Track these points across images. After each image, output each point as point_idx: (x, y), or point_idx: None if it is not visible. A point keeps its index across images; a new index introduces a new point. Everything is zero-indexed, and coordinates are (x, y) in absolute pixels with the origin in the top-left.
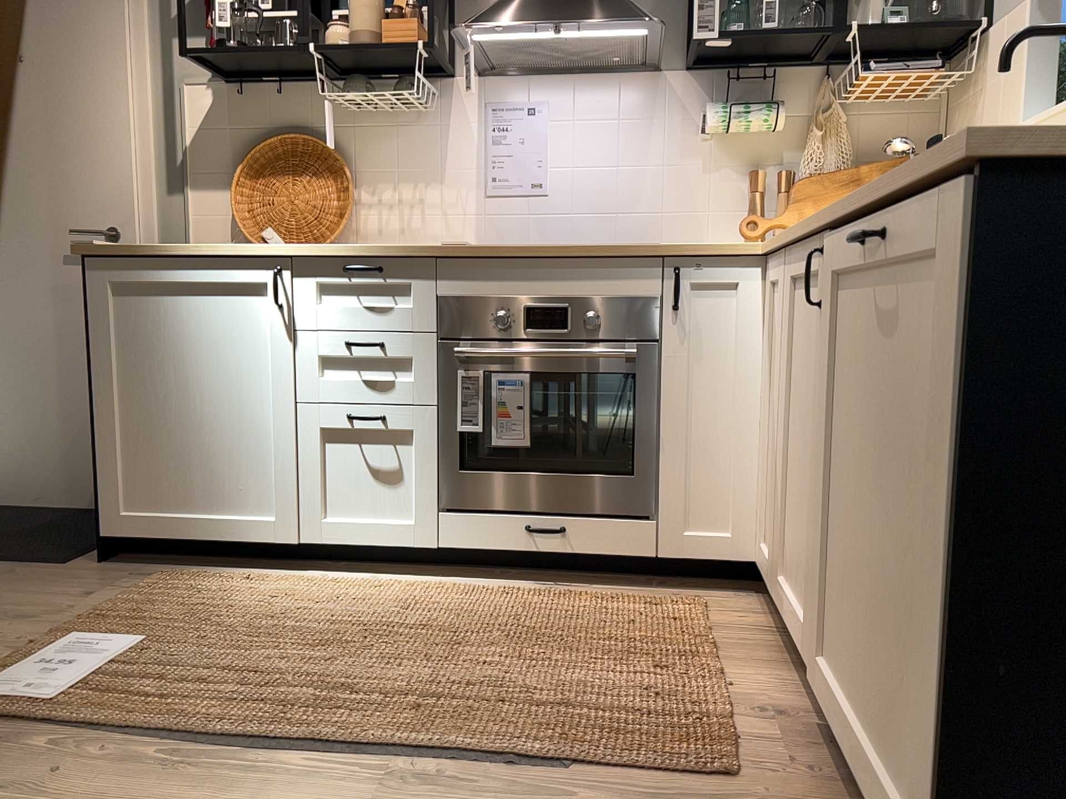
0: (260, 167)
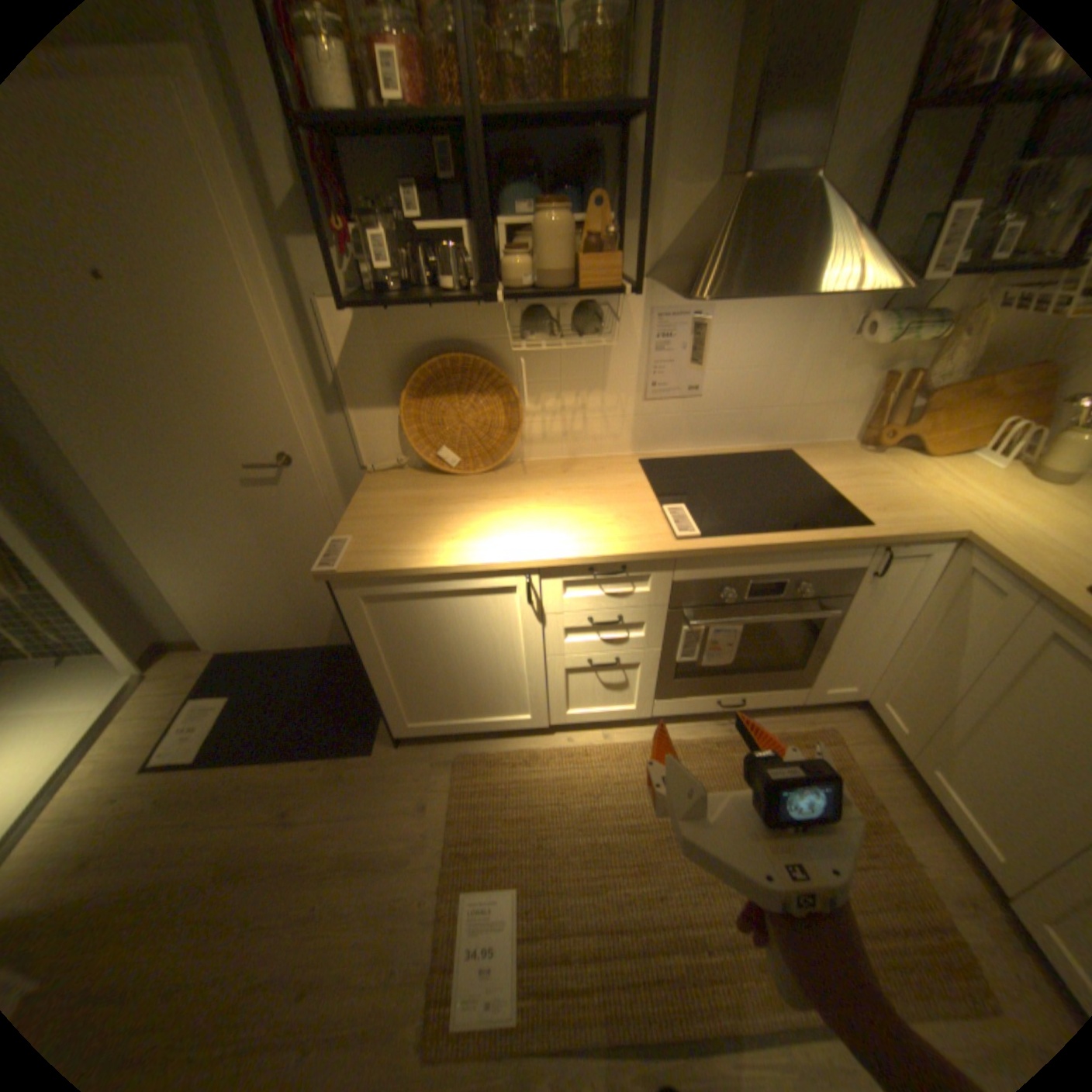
0: (423, 384)
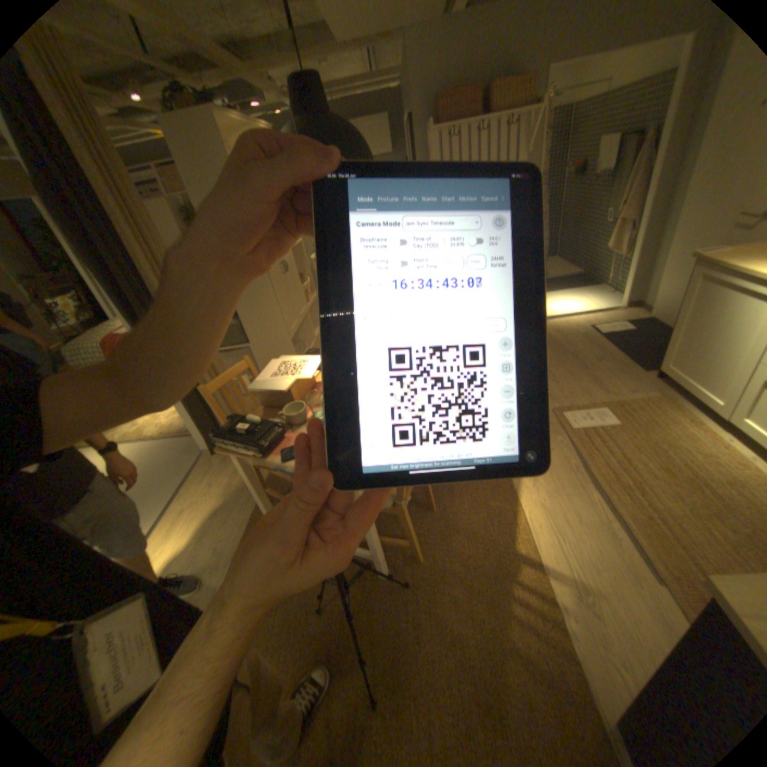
0: None
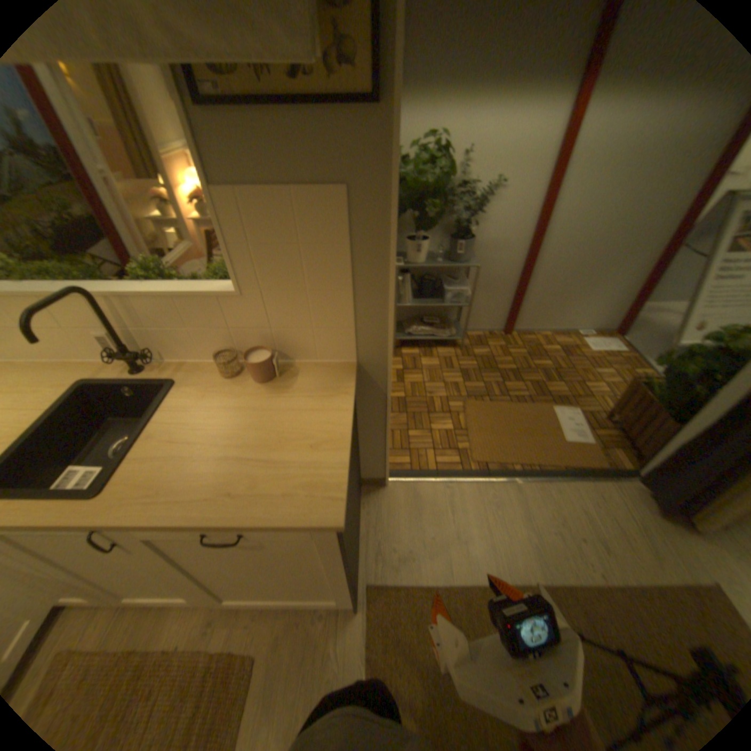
0: None
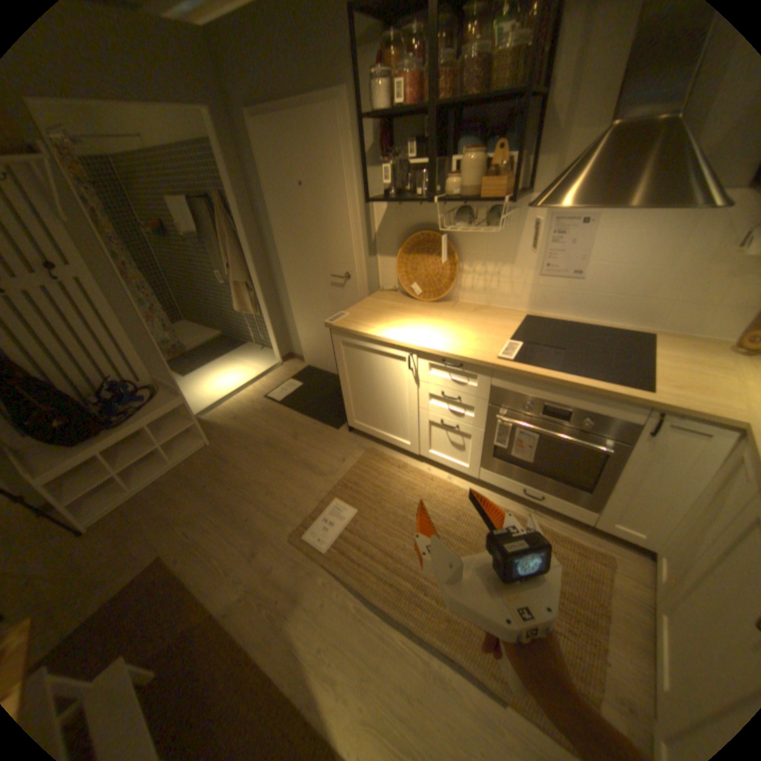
0: (410, 247)
